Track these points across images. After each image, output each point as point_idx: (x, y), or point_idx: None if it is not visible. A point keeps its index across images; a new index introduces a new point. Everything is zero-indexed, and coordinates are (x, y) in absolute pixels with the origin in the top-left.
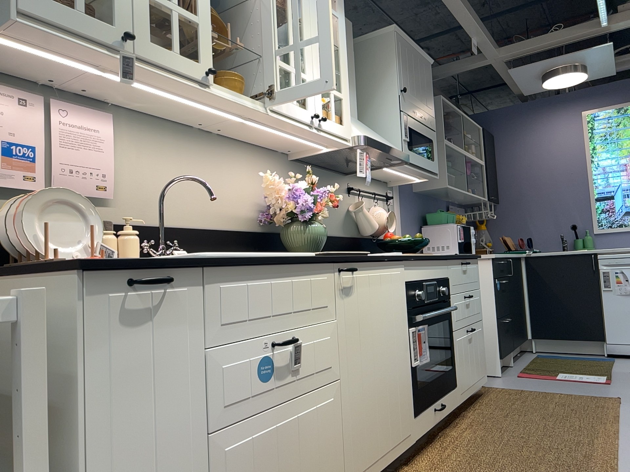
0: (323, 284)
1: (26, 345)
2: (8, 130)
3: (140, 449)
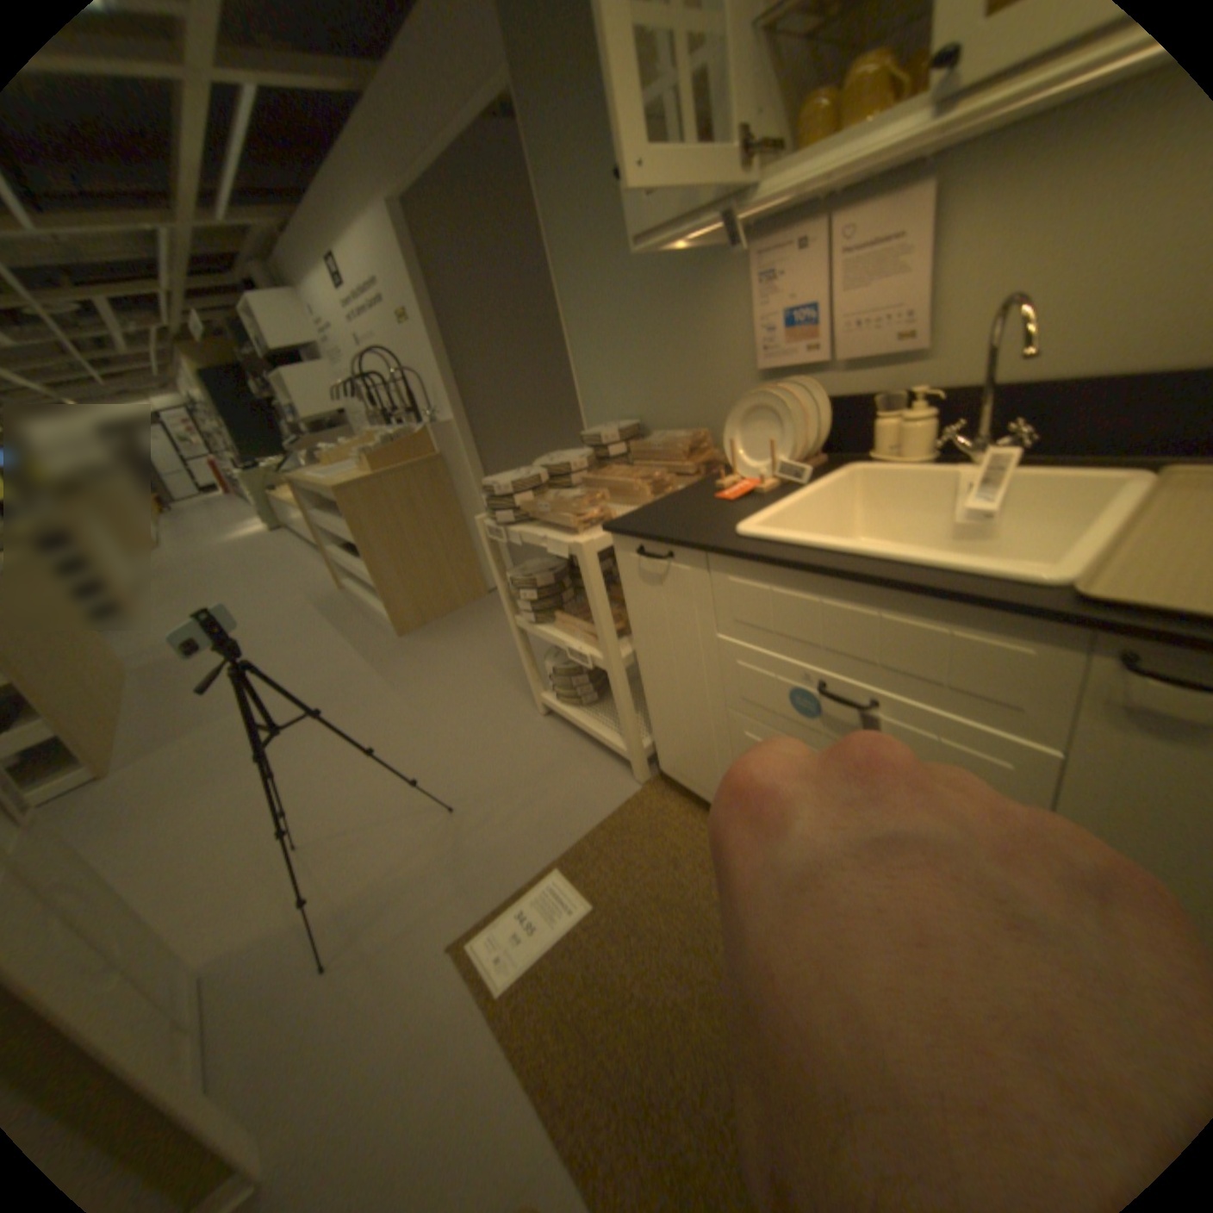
0: (1015, 661)
1: (587, 575)
2: (791, 293)
3: (671, 673)
